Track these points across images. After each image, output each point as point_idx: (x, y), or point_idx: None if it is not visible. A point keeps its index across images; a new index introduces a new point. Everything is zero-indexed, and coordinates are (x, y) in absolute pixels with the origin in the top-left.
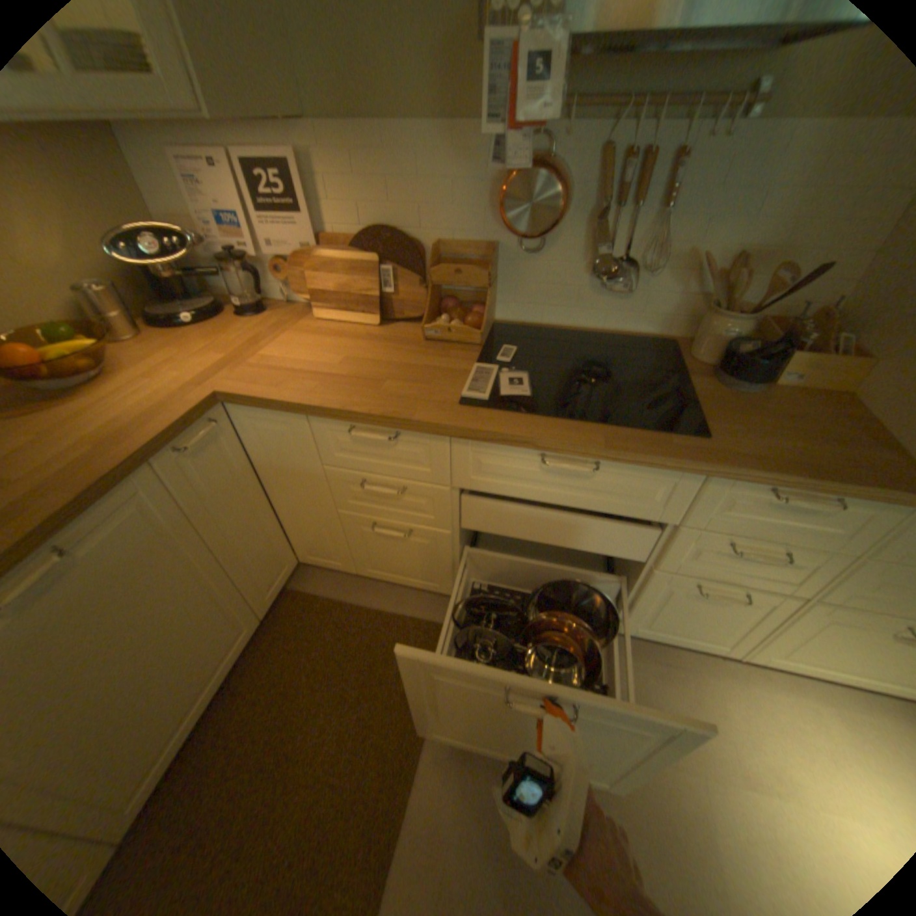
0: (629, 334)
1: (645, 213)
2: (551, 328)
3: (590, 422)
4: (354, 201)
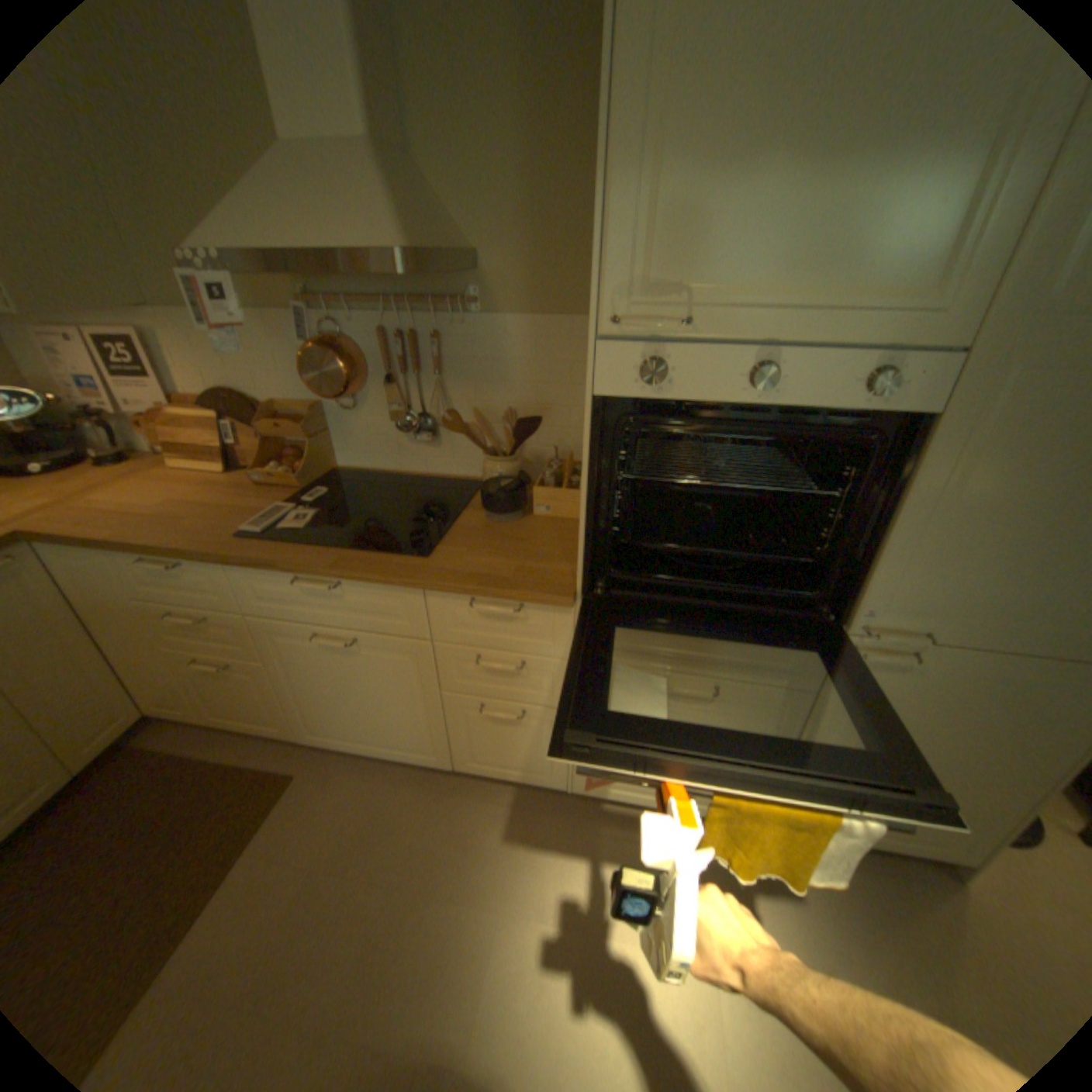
0: (451, 478)
1: (426, 379)
2: (386, 474)
3: (336, 549)
4: (197, 369)
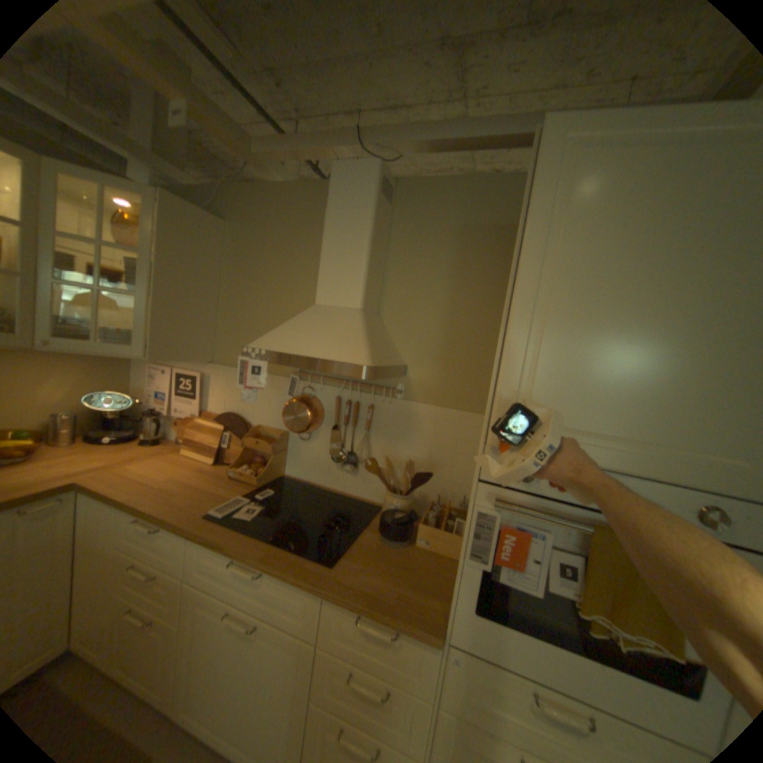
0: (358, 499)
1: (359, 431)
2: (315, 487)
3: (268, 544)
4: (224, 400)
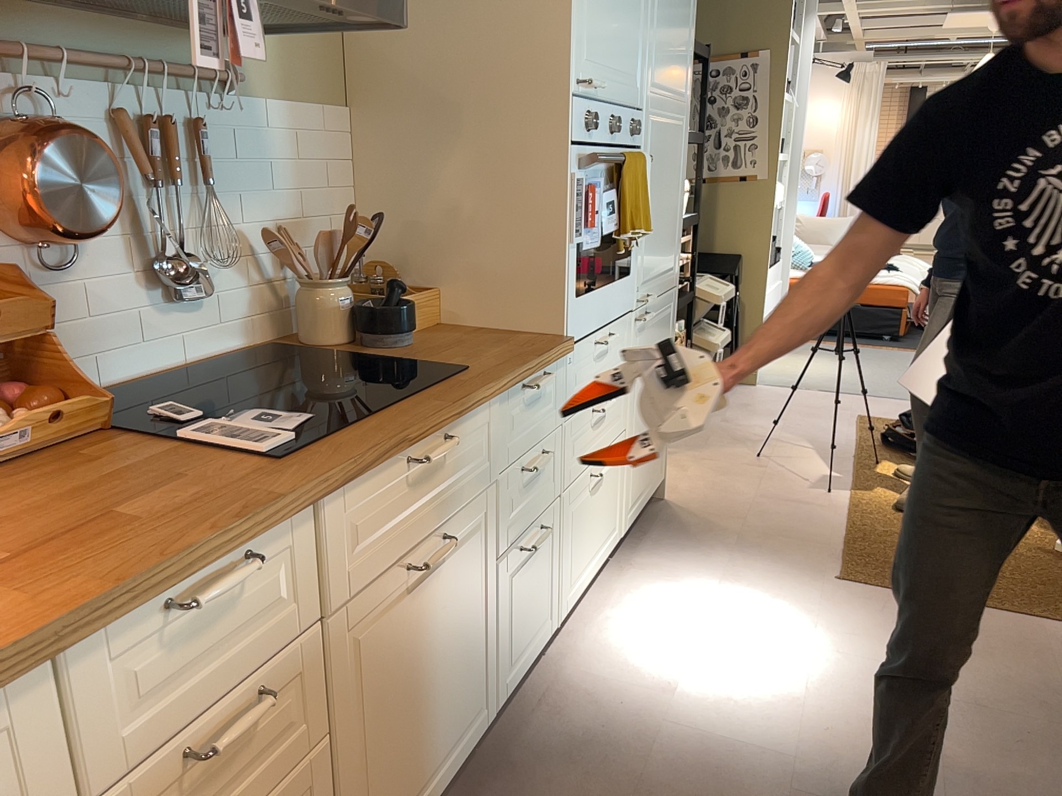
0: (218, 358)
1: (181, 195)
2: (119, 389)
3: (398, 403)
4: None
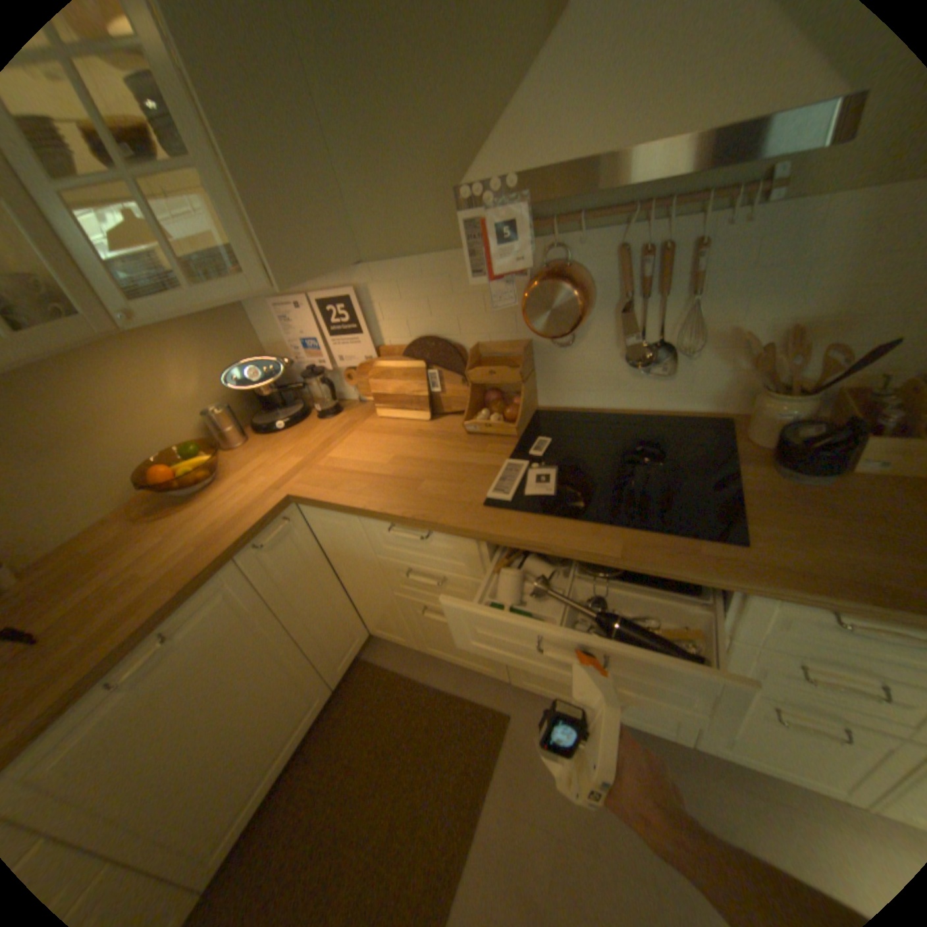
0: (679, 414)
1: (673, 300)
2: (594, 411)
3: (611, 526)
4: (403, 319)
